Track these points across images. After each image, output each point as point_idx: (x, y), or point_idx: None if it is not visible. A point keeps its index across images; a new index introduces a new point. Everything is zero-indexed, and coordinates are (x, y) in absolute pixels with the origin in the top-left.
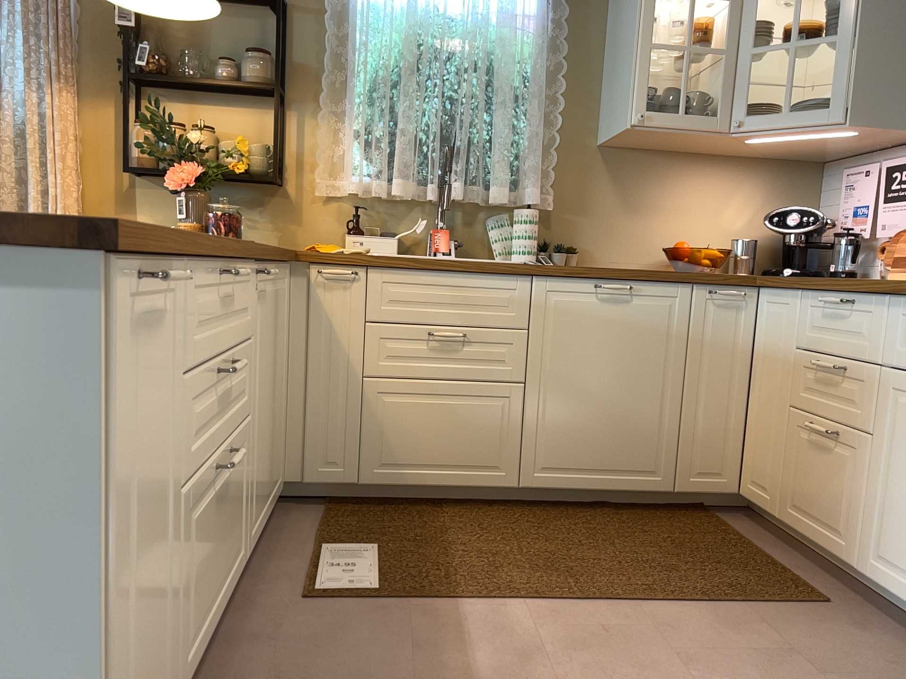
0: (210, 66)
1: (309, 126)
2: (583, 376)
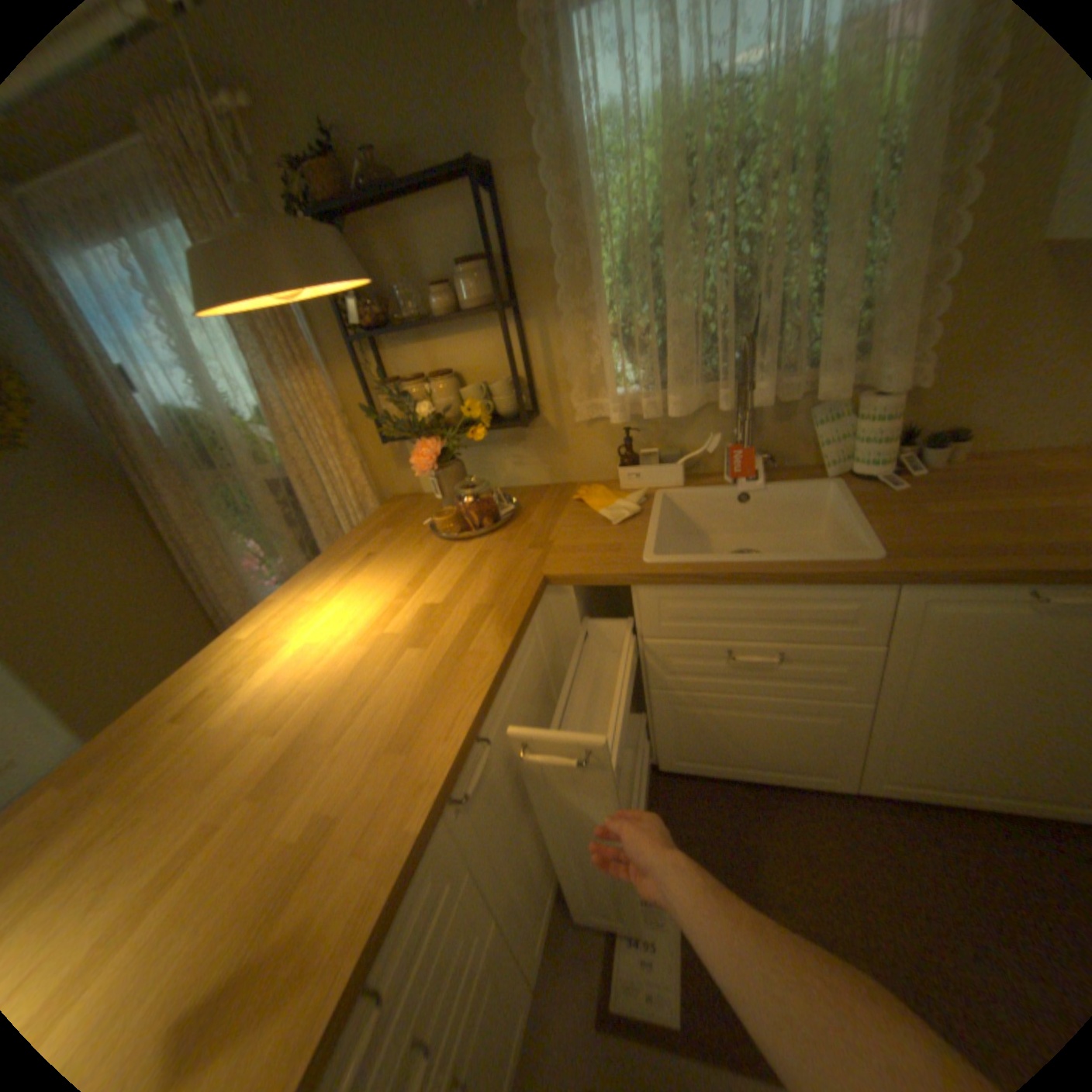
0: (418, 298)
1: (552, 333)
2: (979, 702)
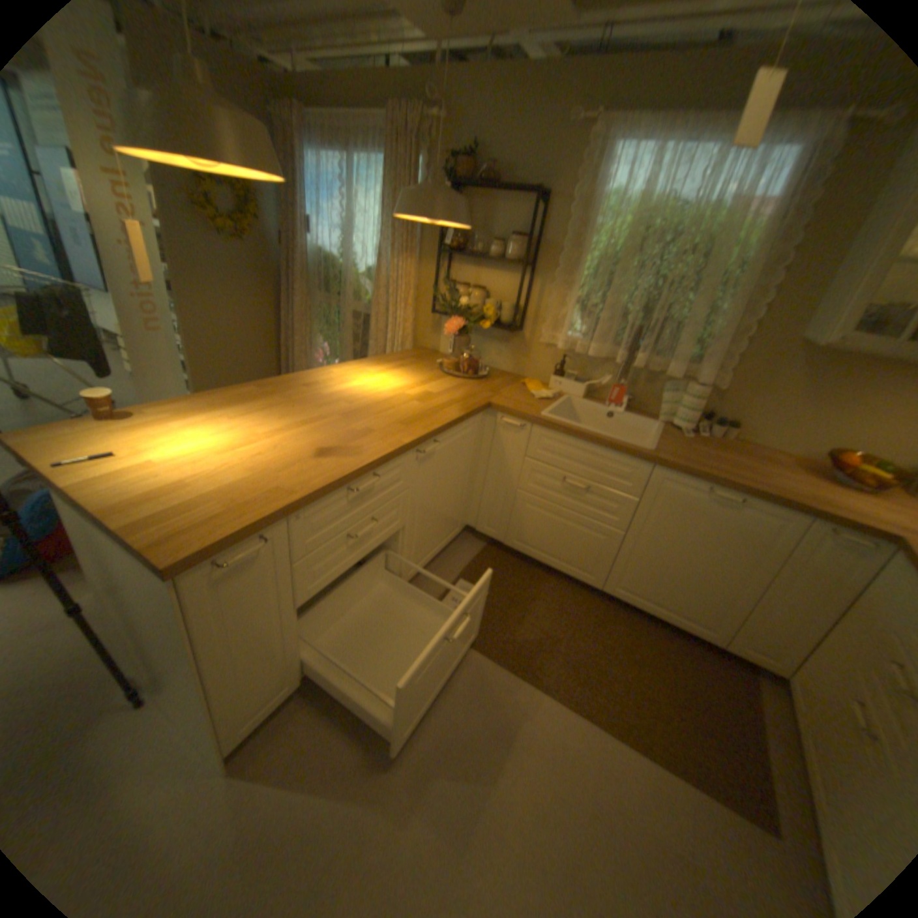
0: (484, 245)
1: (546, 290)
2: (674, 546)
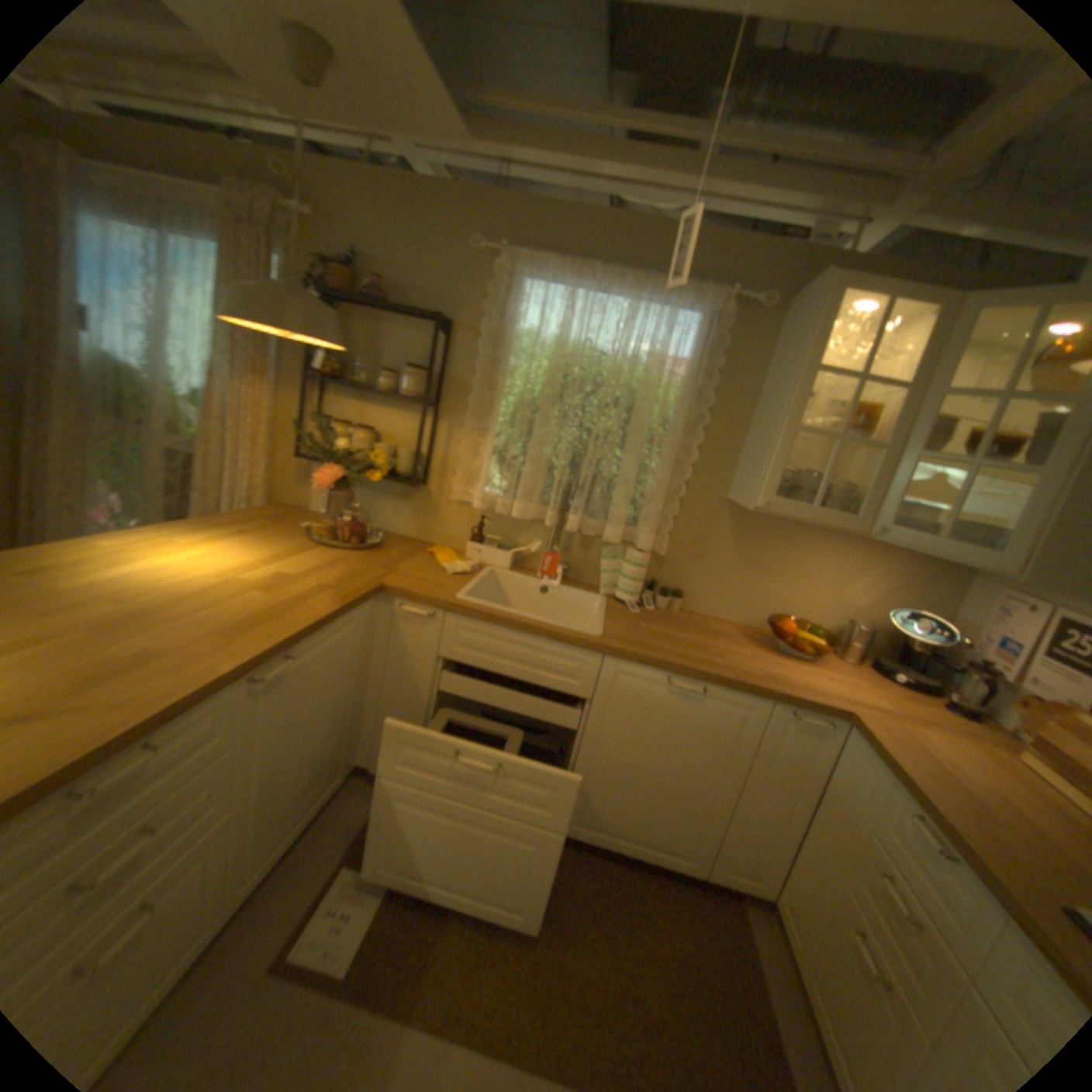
0: (369, 374)
1: (454, 435)
2: (636, 757)
